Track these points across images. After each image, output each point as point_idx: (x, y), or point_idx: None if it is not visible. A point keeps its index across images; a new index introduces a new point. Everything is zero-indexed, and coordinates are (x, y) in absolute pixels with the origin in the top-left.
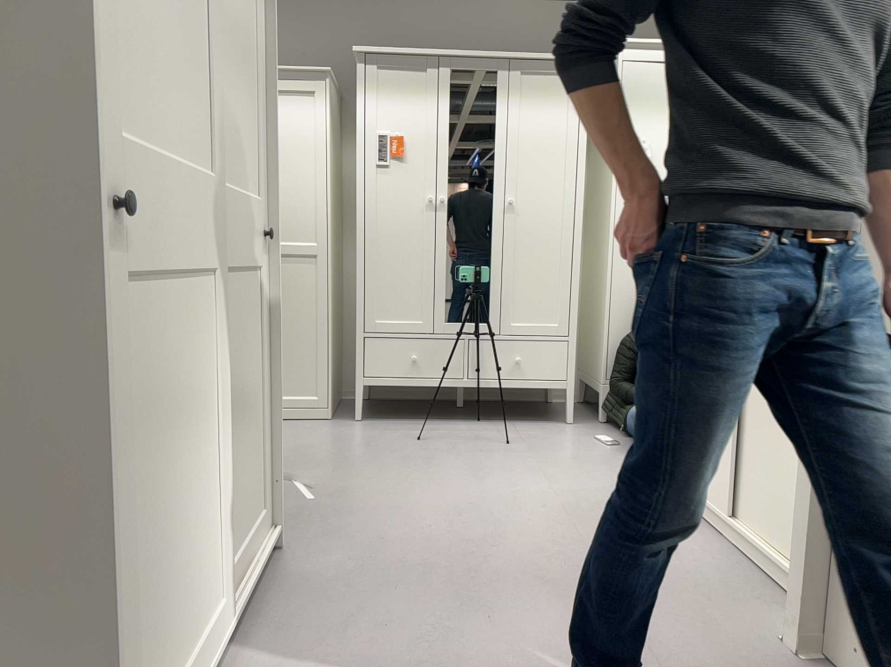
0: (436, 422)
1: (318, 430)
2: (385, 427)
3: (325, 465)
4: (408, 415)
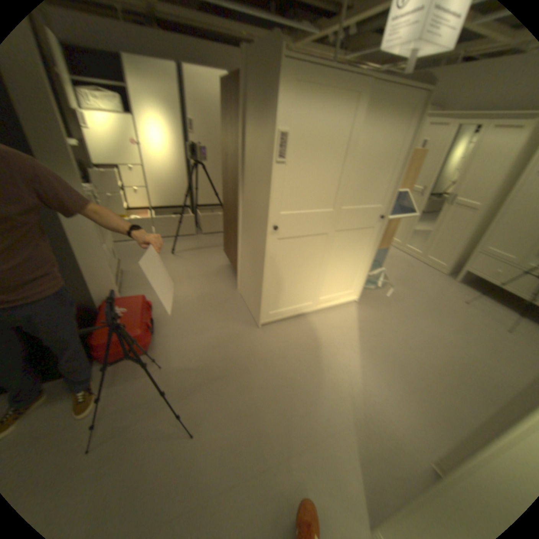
0: (497, 302)
1: (436, 276)
2: (465, 290)
3: (414, 289)
4: (488, 292)
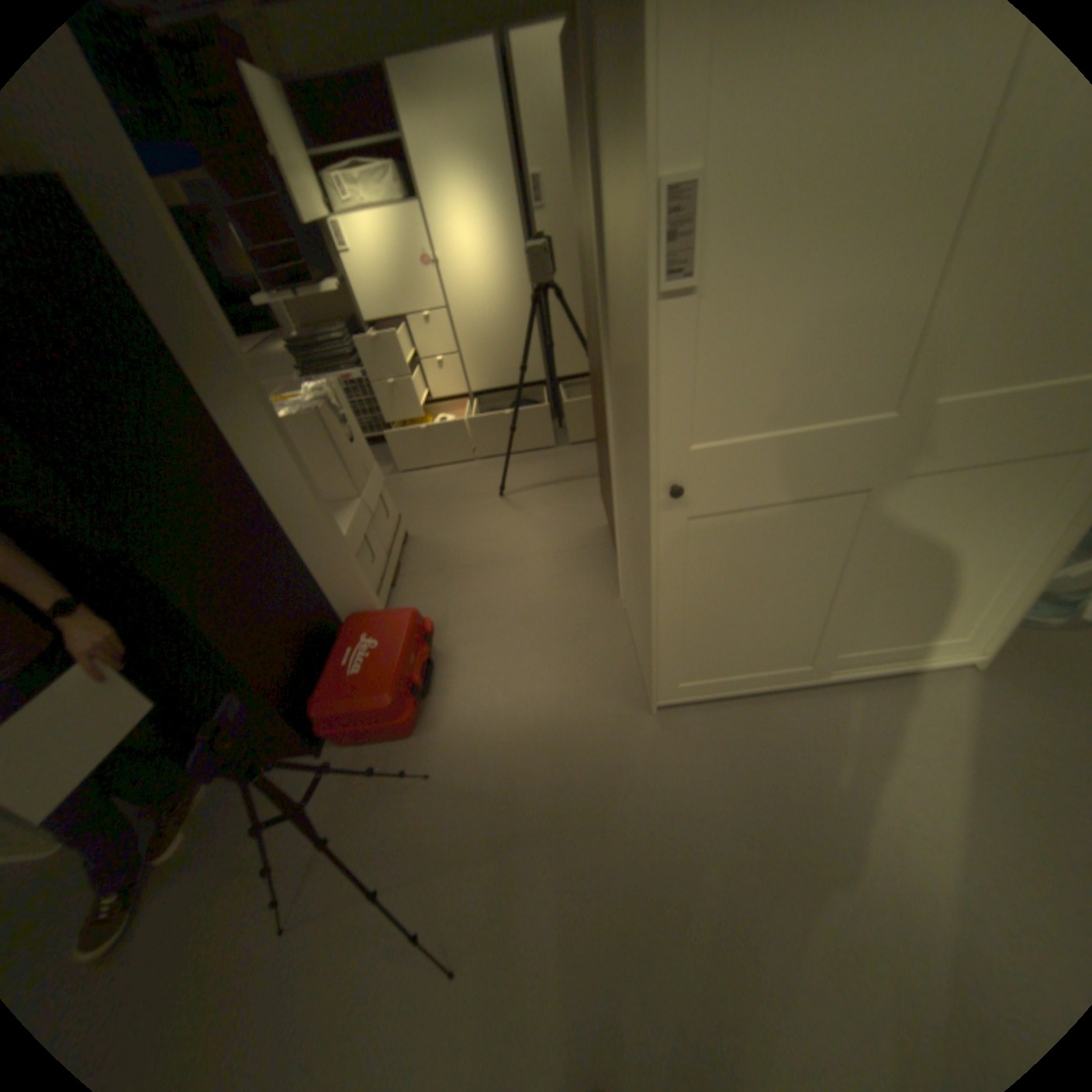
0: None
1: None
2: None
3: None
4: None
